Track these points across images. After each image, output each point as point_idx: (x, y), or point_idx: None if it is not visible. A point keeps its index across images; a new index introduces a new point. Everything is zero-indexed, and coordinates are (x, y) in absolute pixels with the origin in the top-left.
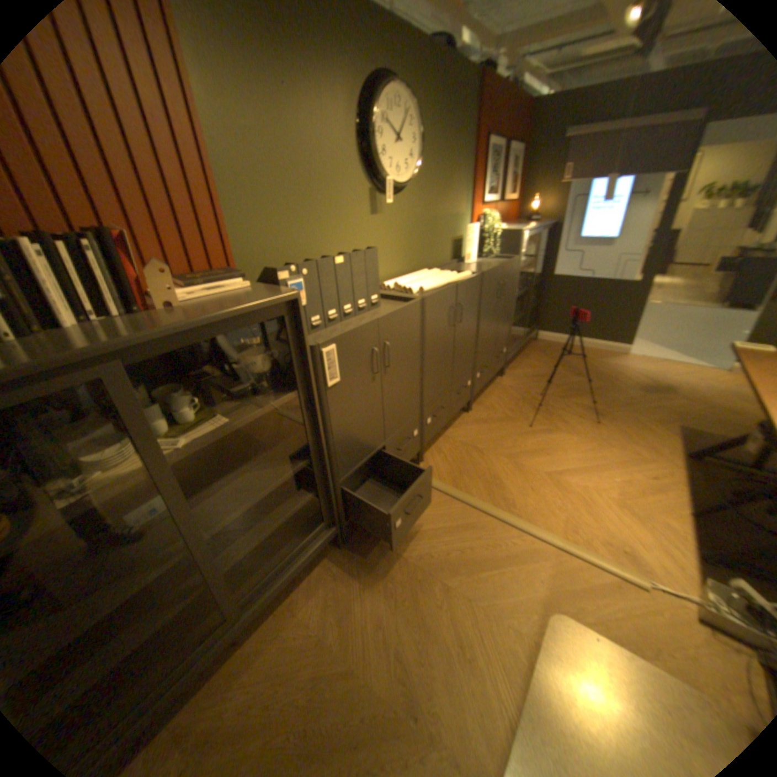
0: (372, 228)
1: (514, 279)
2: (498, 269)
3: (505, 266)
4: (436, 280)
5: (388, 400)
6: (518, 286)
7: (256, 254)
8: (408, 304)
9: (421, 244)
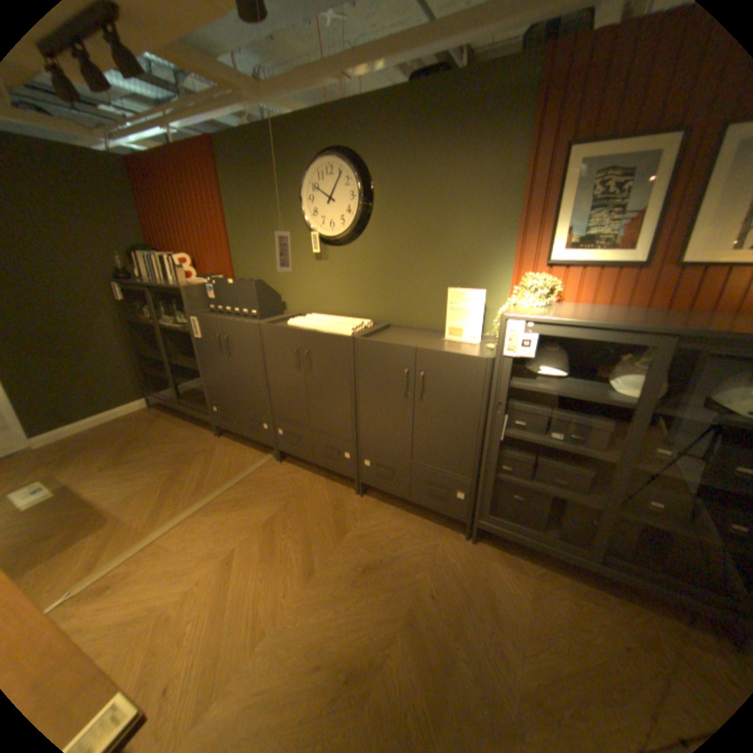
0: (315, 270)
1: (465, 387)
2: (394, 348)
3: (420, 352)
4: (316, 324)
5: (234, 375)
6: (502, 412)
7: (242, 272)
8: (245, 321)
9: (380, 295)
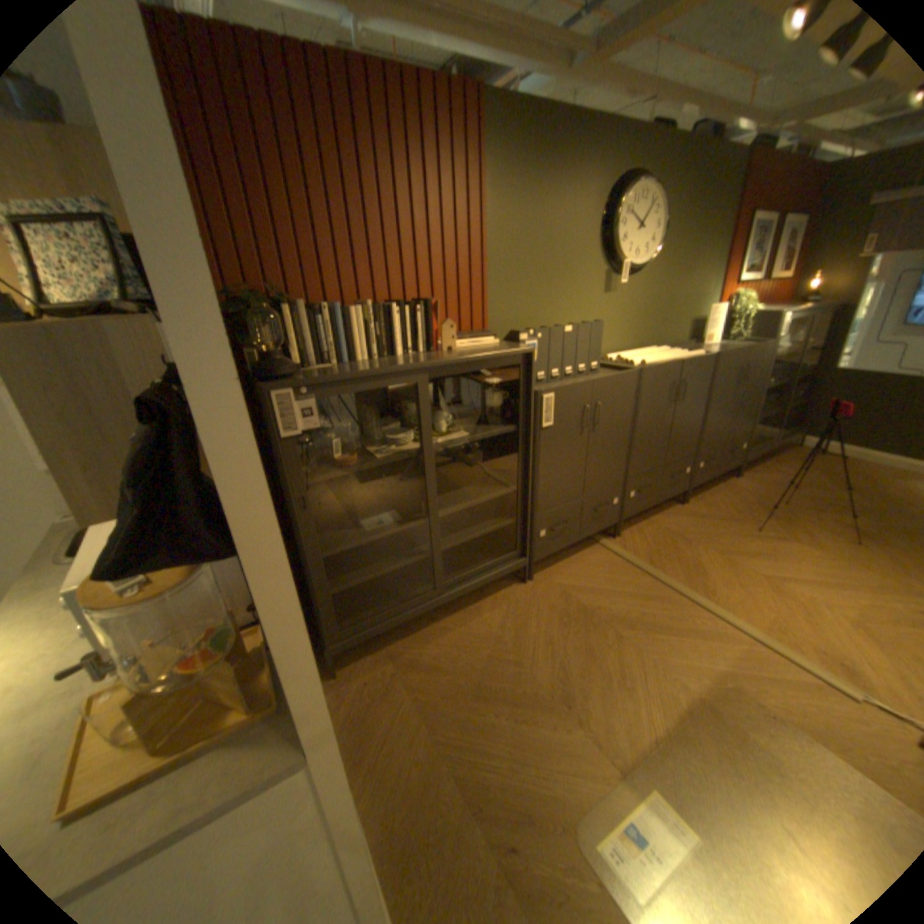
0: (603, 305)
1: (764, 365)
2: (740, 352)
3: (752, 349)
4: (661, 357)
5: (592, 458)
6: (771, 375)
7: (502, 322)
8: (625, 373)
9: (653, 322)
